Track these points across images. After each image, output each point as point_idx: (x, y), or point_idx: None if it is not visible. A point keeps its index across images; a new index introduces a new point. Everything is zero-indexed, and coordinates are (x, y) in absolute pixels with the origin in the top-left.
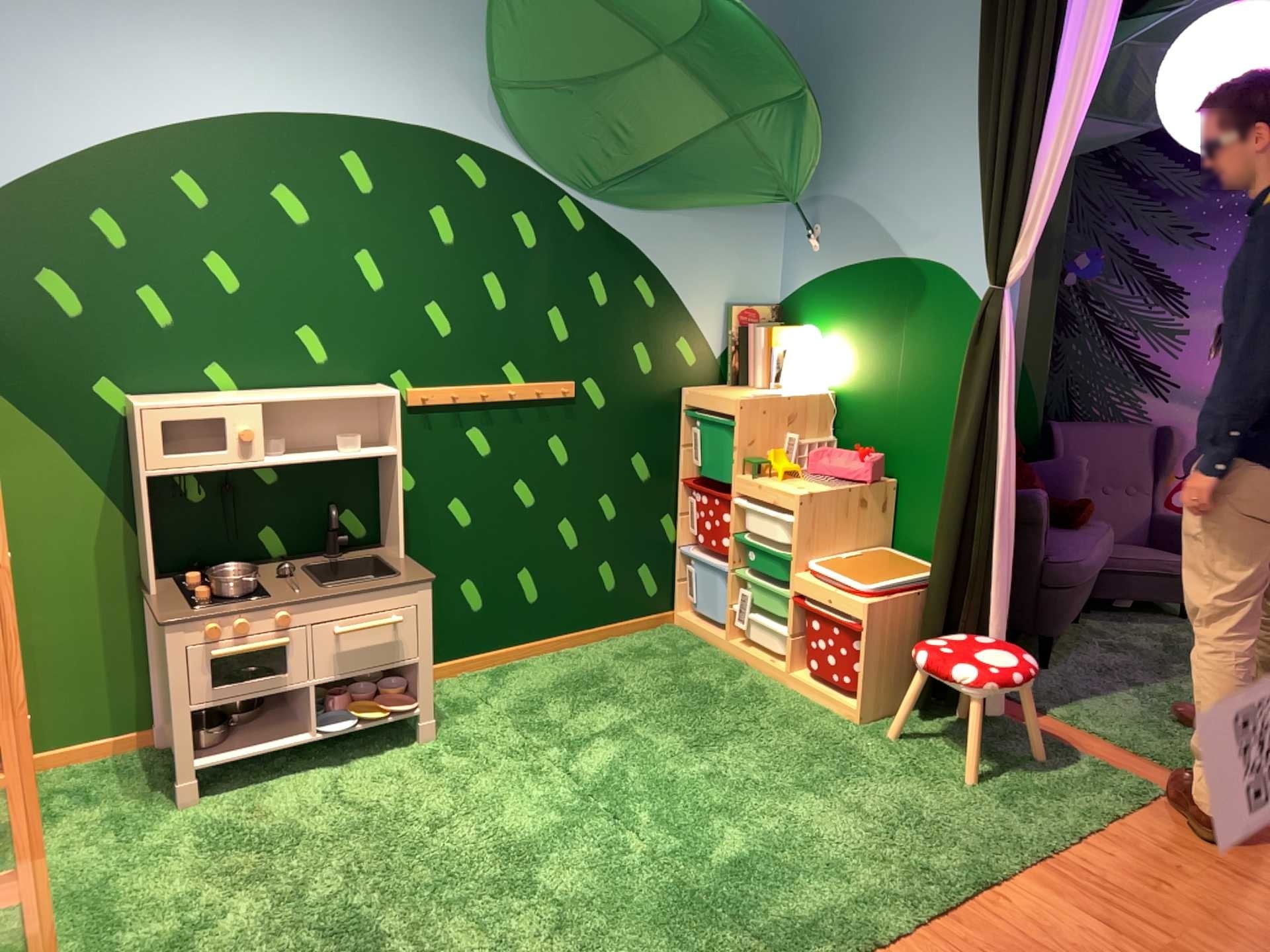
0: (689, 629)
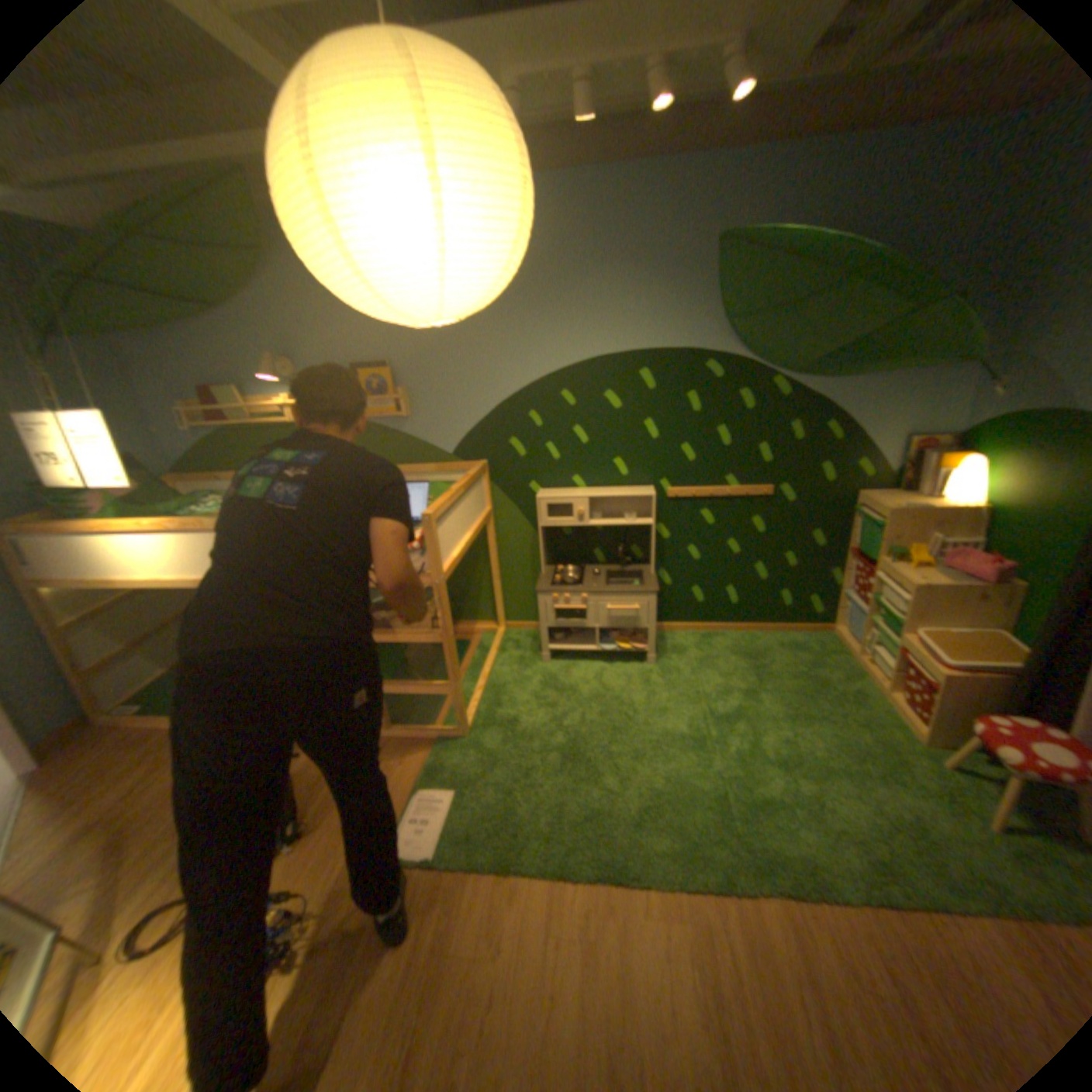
0: (841, 640)
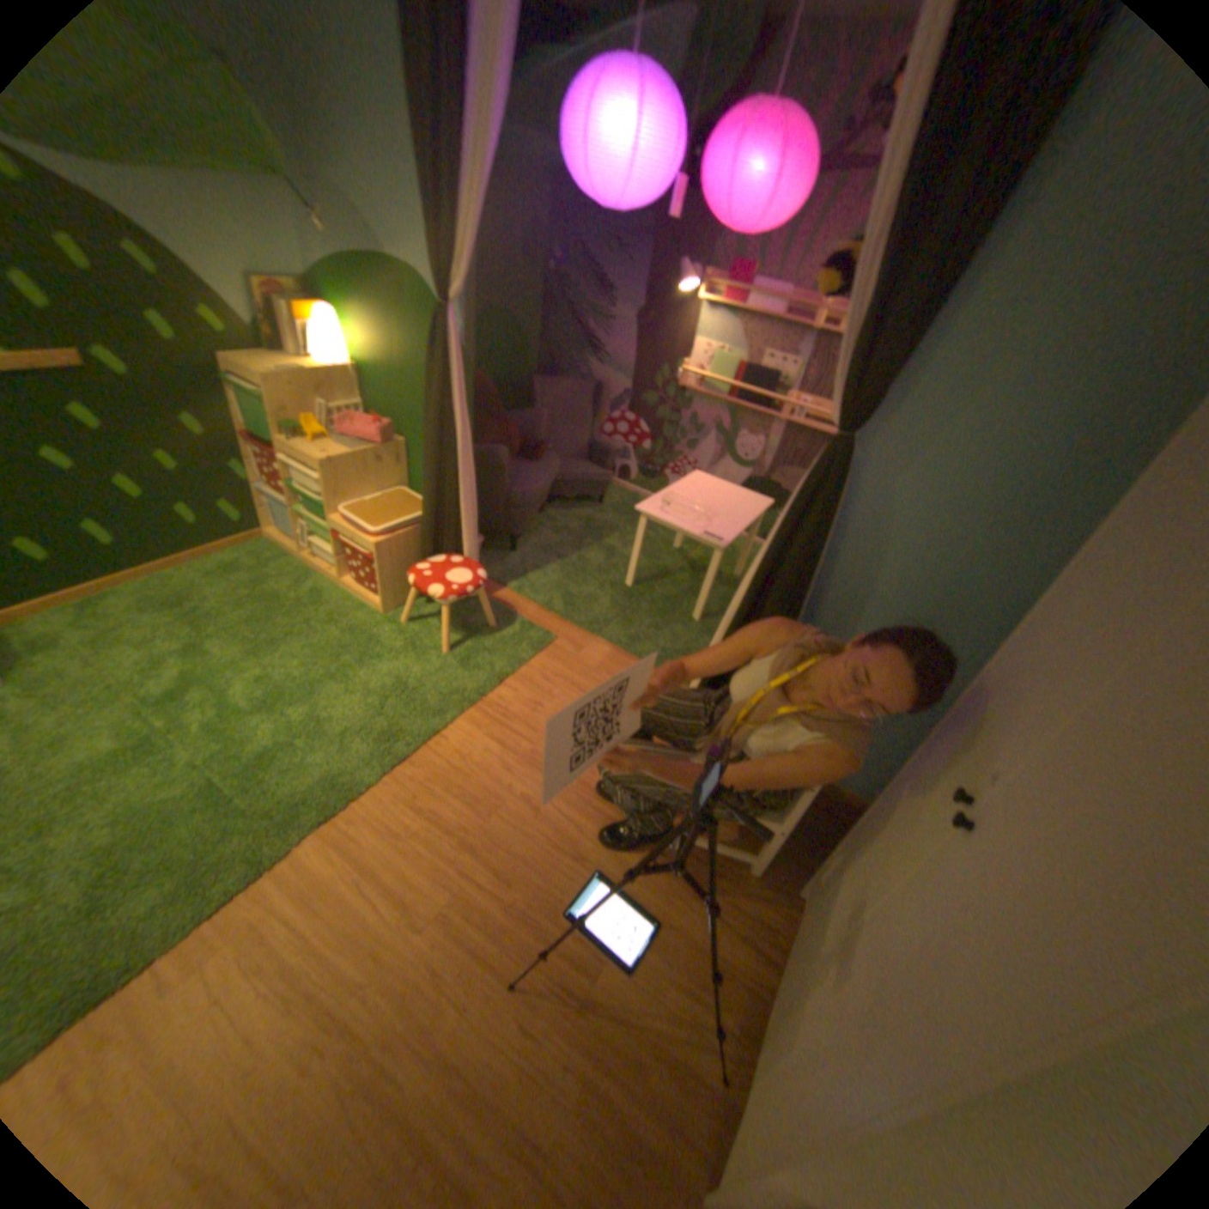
0: (274, 543)
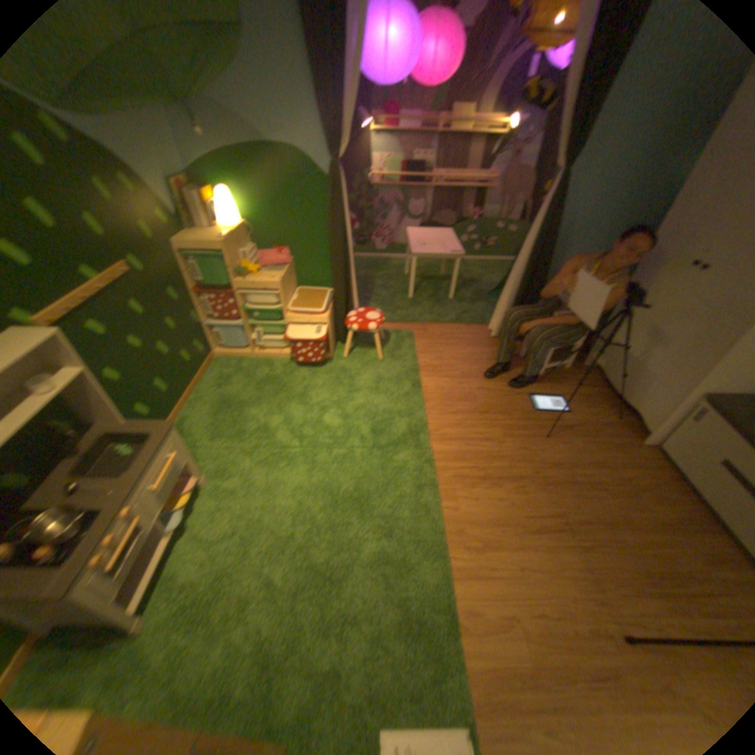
0: (226, 355)
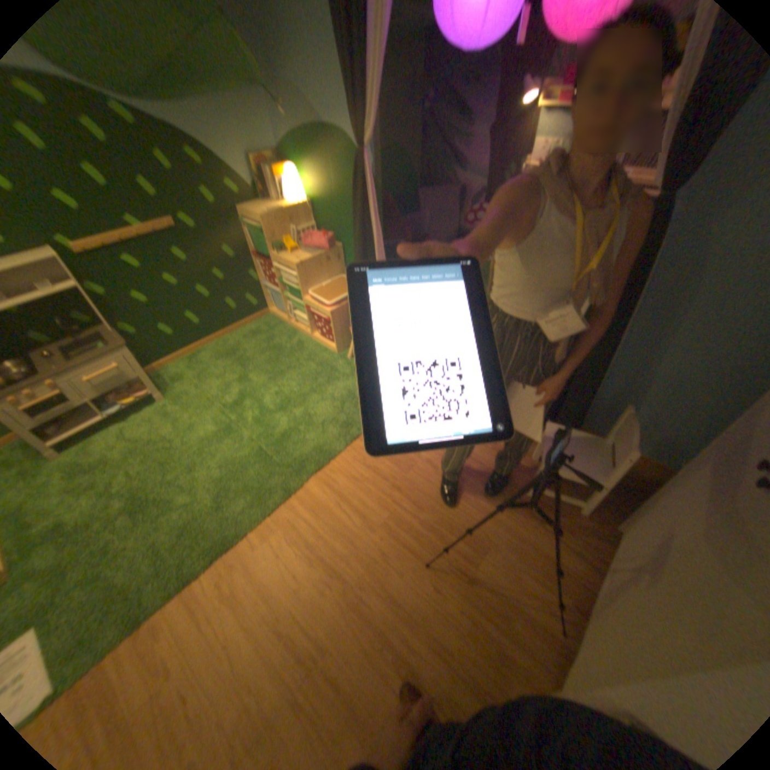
0: (275, 317)
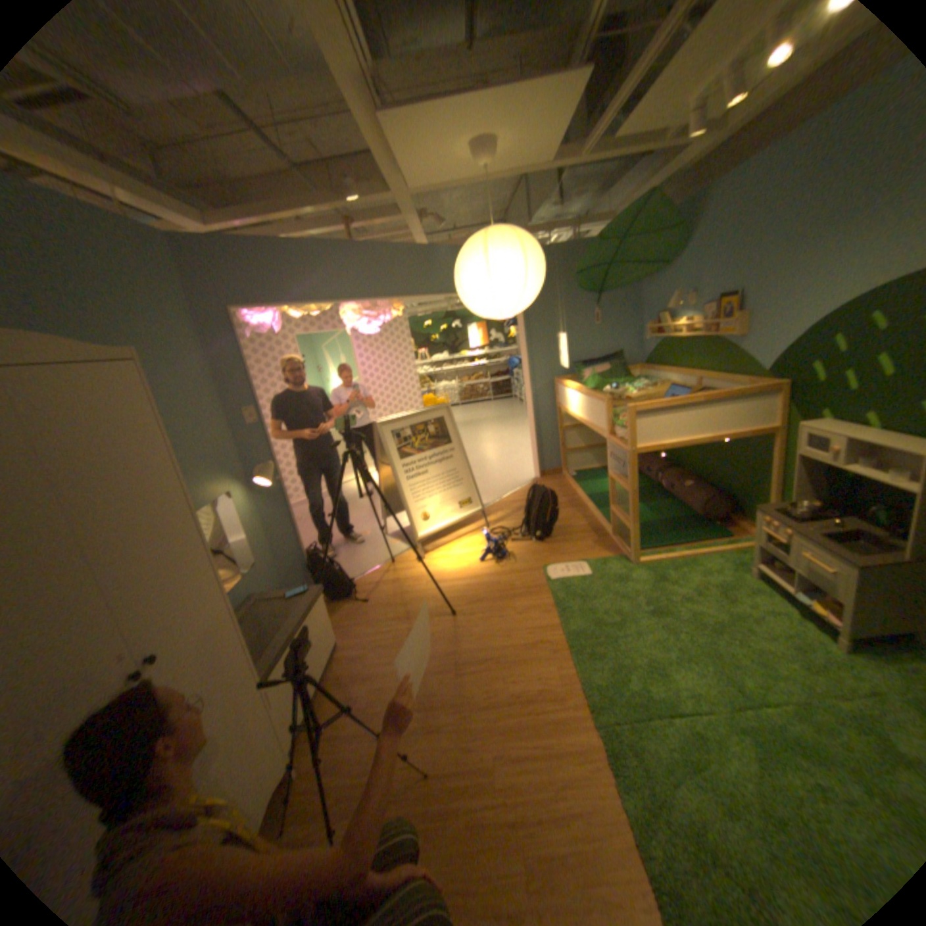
0: None
